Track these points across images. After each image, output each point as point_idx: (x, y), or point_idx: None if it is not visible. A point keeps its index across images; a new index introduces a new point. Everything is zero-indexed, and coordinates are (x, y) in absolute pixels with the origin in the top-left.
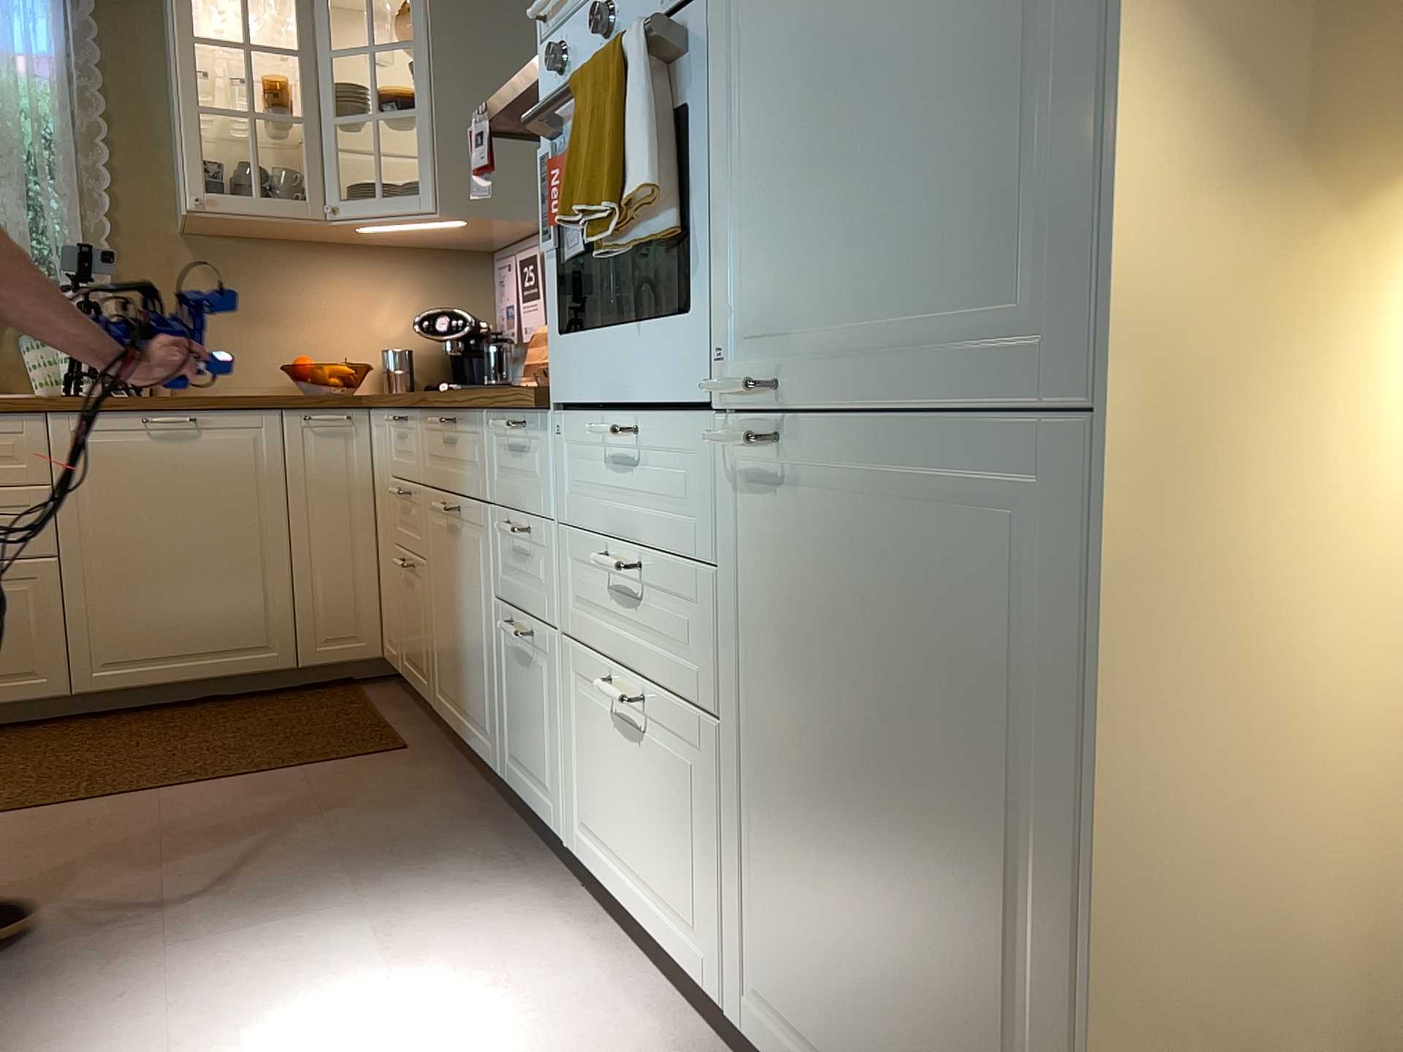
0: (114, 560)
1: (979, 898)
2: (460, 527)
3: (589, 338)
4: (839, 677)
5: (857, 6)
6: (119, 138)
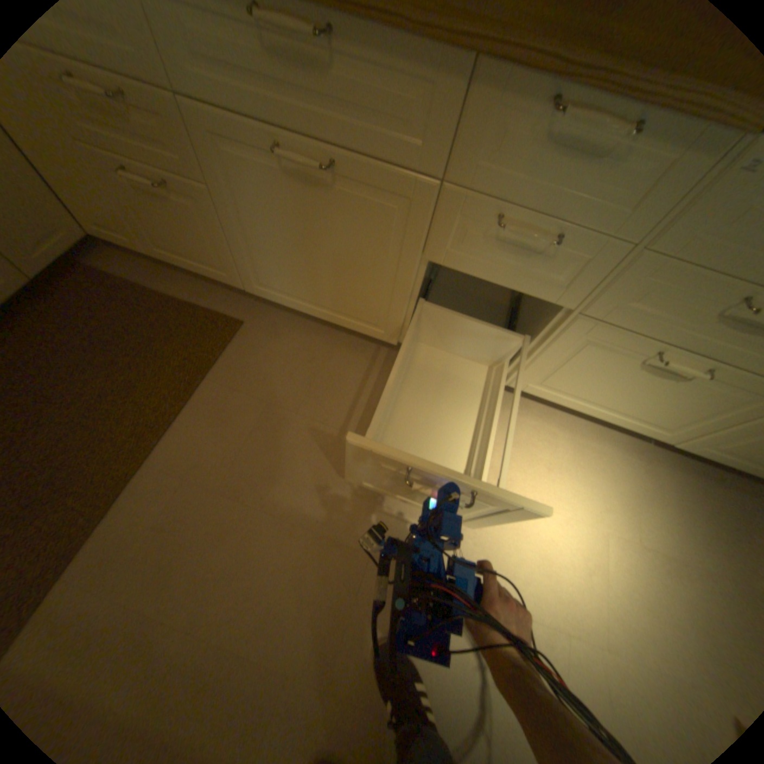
0: None
1: None
2: (330, 180)
3: None
4: None
5: None
6: None
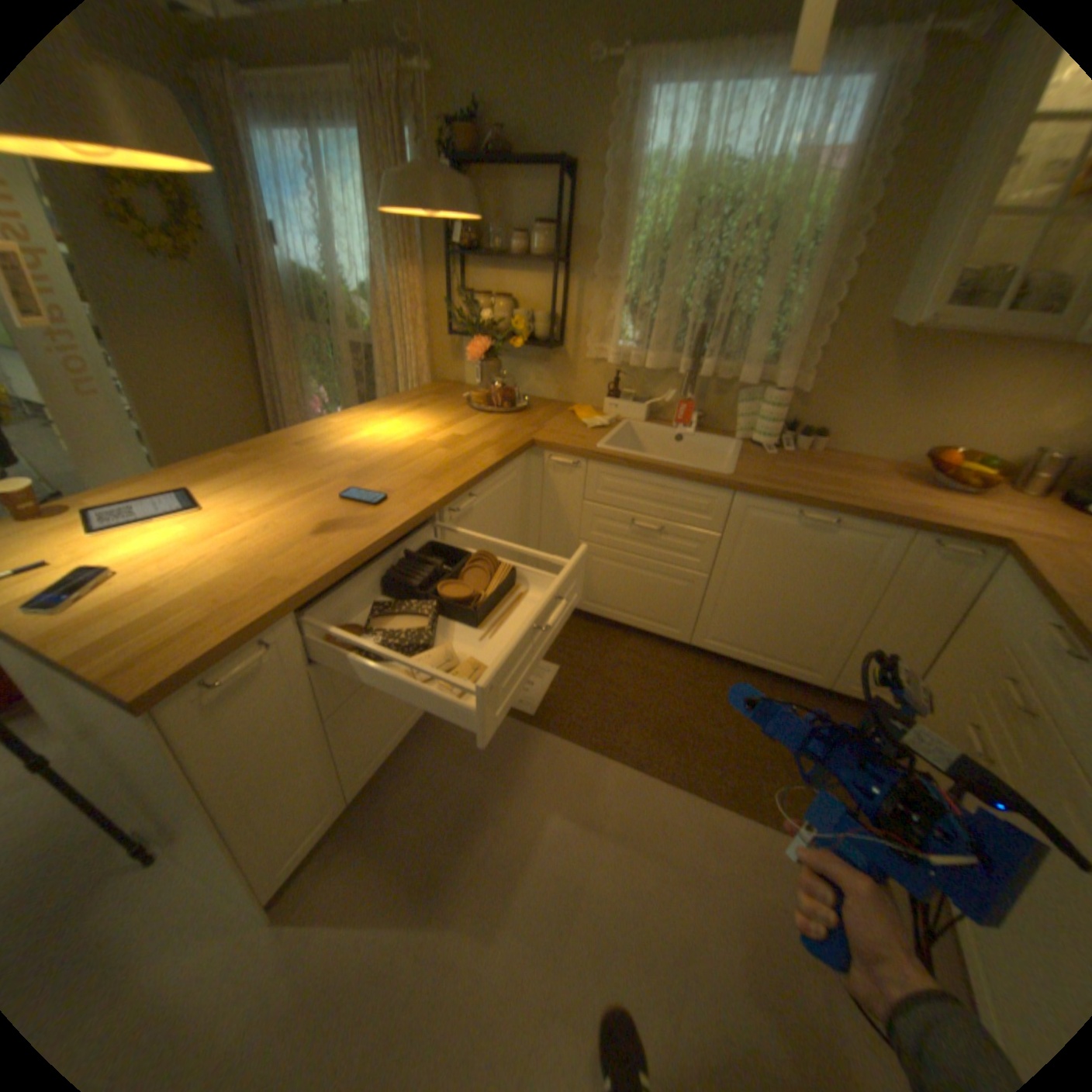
0: (741, 589)
1: None
2: None
3: None
4: None
5: None
6: (878, 226)
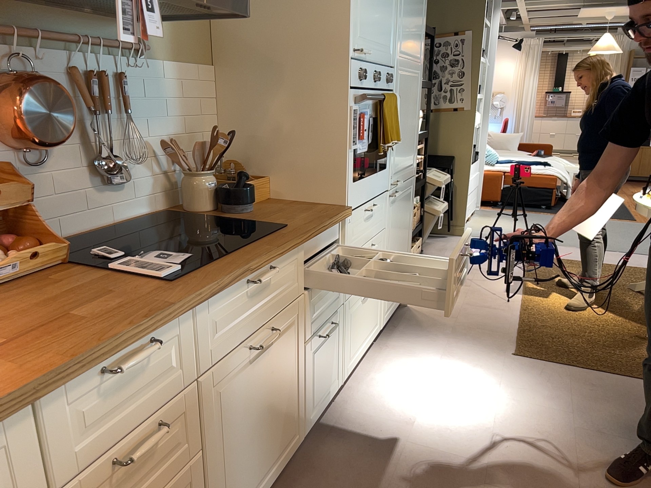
0: None
1: (405, 244)
2: (271, 341)
3: (363, 181)
4: (397, 229)
5: (405, 115)
6: None
